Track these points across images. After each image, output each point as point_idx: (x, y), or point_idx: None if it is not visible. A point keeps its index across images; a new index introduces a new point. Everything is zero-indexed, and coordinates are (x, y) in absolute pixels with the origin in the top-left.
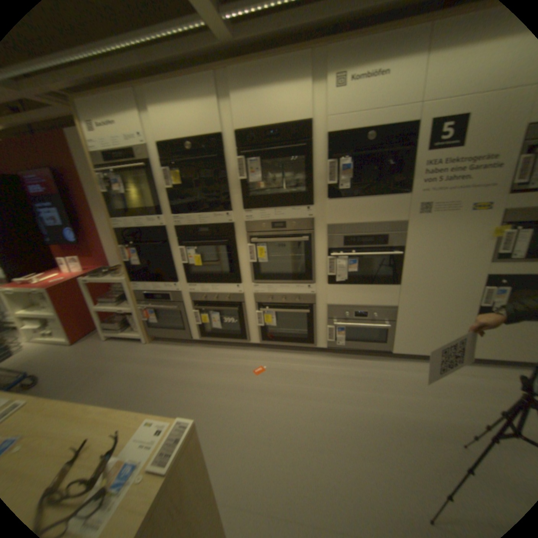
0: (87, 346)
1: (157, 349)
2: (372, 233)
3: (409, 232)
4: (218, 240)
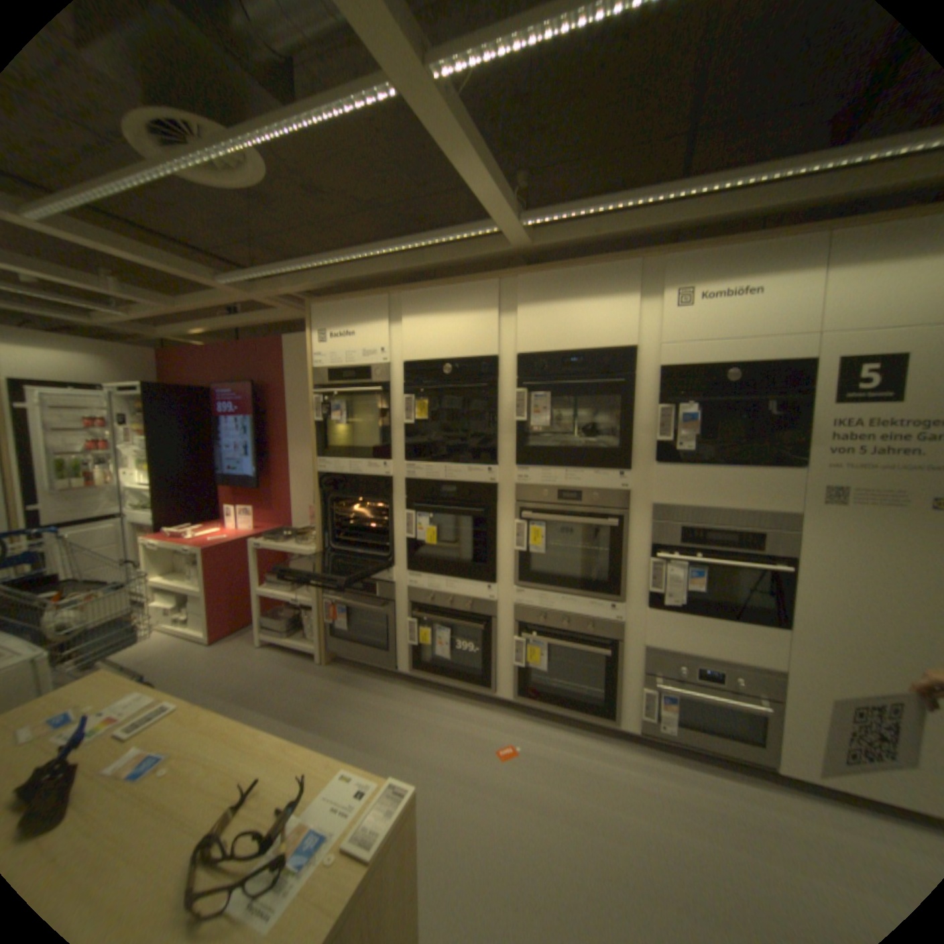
0: (234, 651)
1: (338, 677)
2: (736, 528)
3: (807, 534)
4: (469, 507)
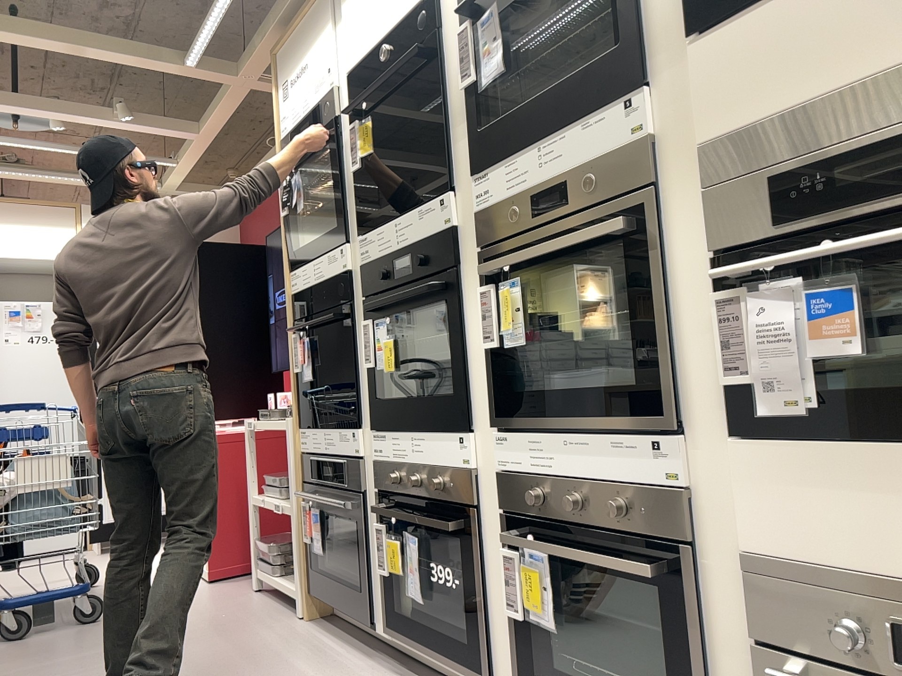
0: (231, 589)
1: (311, 634)
2: None
3: None
4: (425, 281)
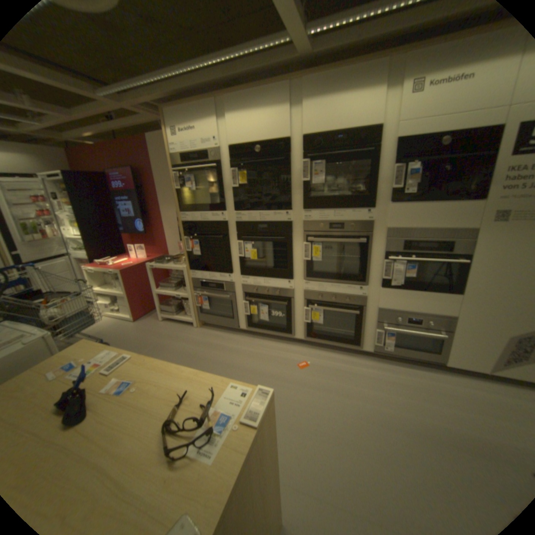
0: (149, 324)
1: (207, 333)
2: (437, 239)
3: (480, 240)
4: (276, 236)
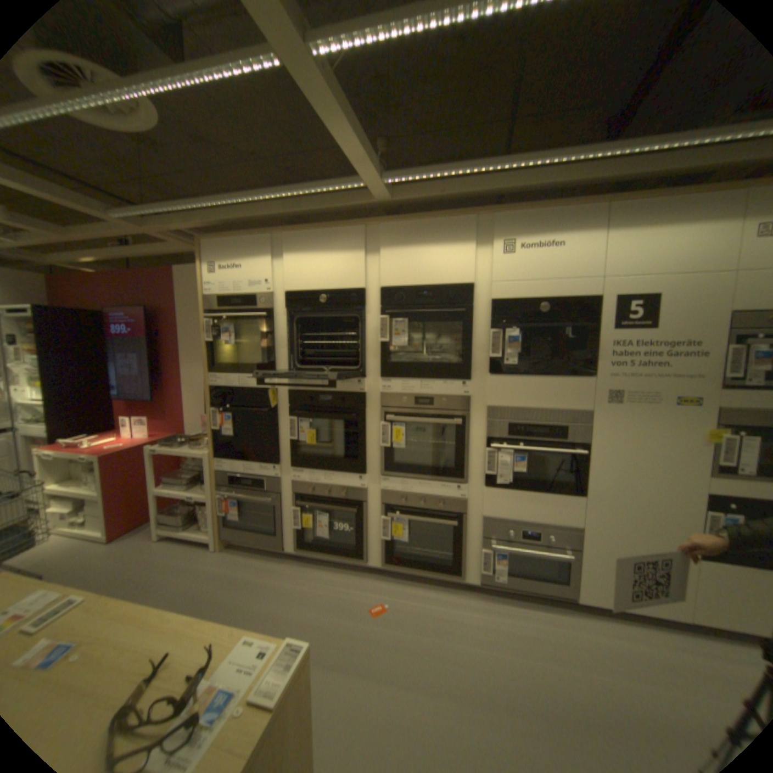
0: (133, 547)
1: (231, 562)
2: (547, 423)
3: (596, 426)
4: (343, 413)
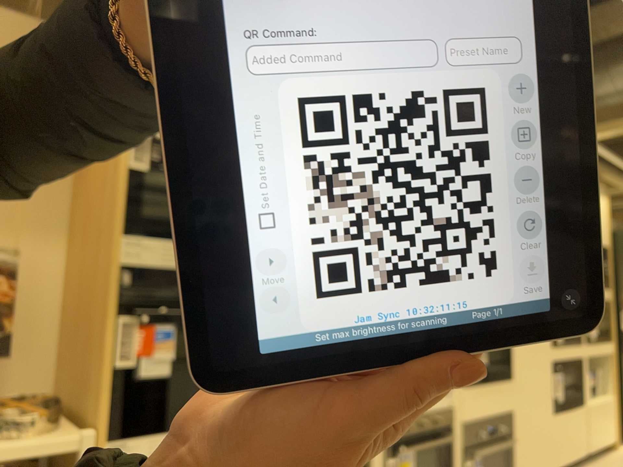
0: None
1: None
2: None
3: None
4: None
